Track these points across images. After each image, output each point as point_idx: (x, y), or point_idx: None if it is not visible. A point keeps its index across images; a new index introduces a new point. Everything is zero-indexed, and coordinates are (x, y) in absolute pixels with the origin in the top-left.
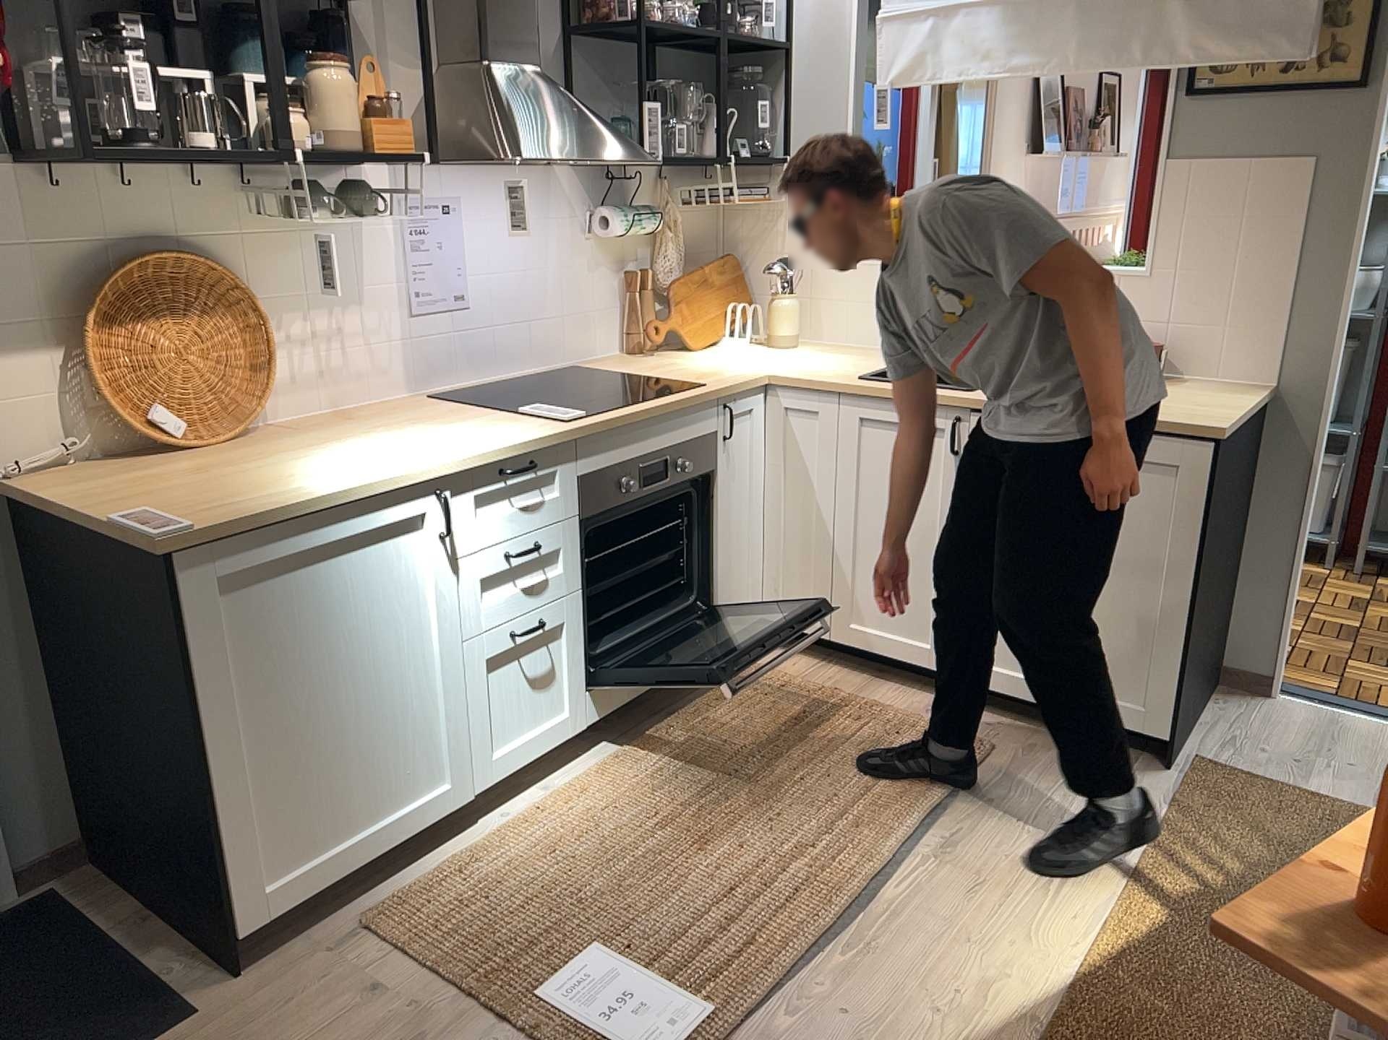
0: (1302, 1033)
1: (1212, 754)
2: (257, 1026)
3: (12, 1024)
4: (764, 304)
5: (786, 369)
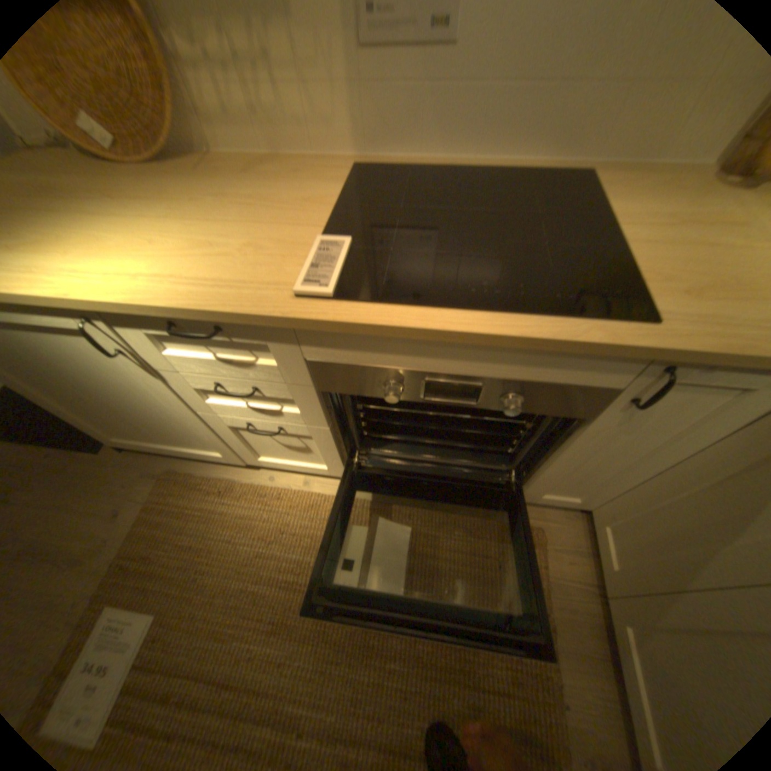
0: None
1: None
2: (87, 481)
3: None
4: None
5: None
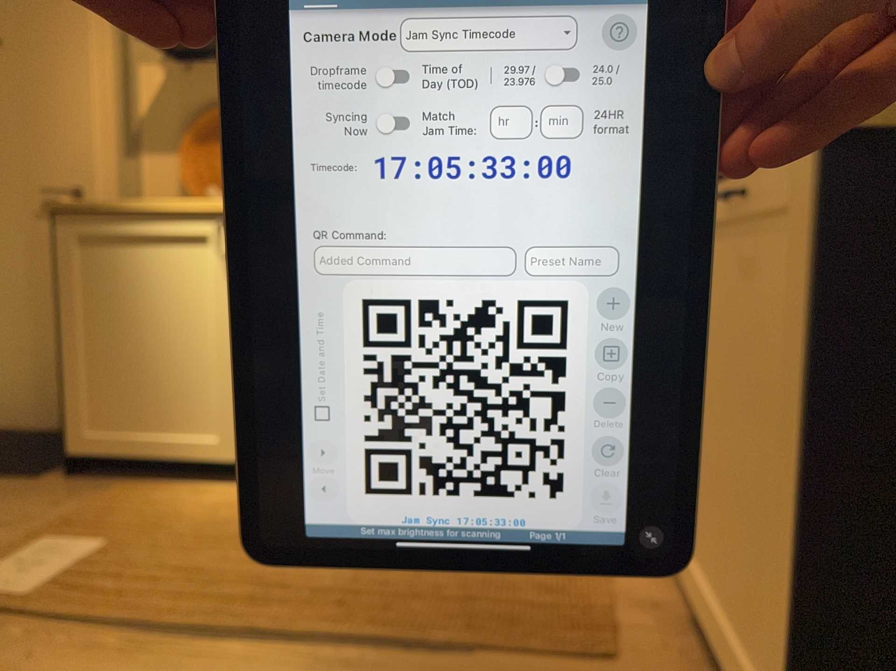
0: None
1: None
2: (19, 493)
3: (22, 455)
4: None
5: None
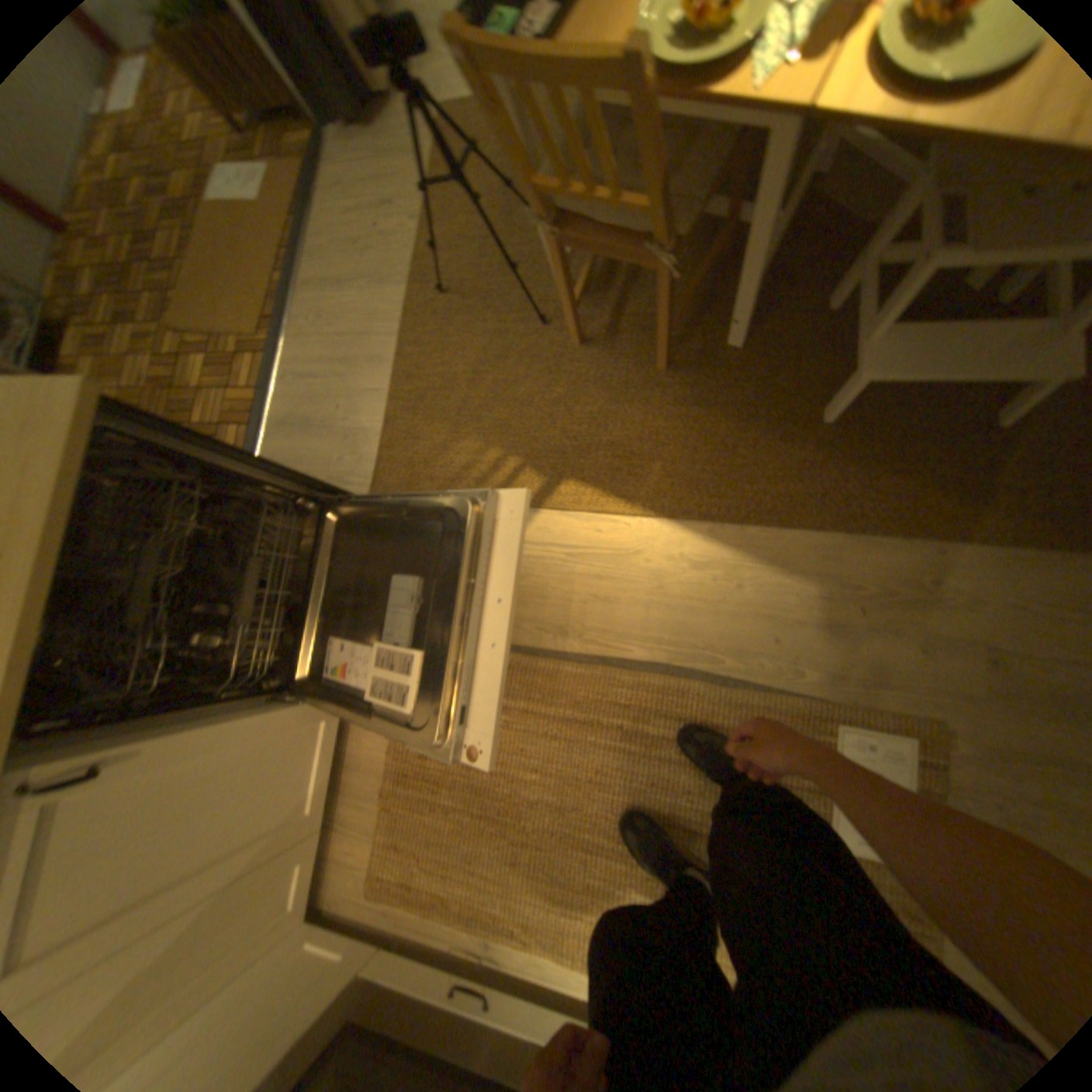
0: (640, 404)
1: (362, 491)
2: None
3: None
4: None
5: None
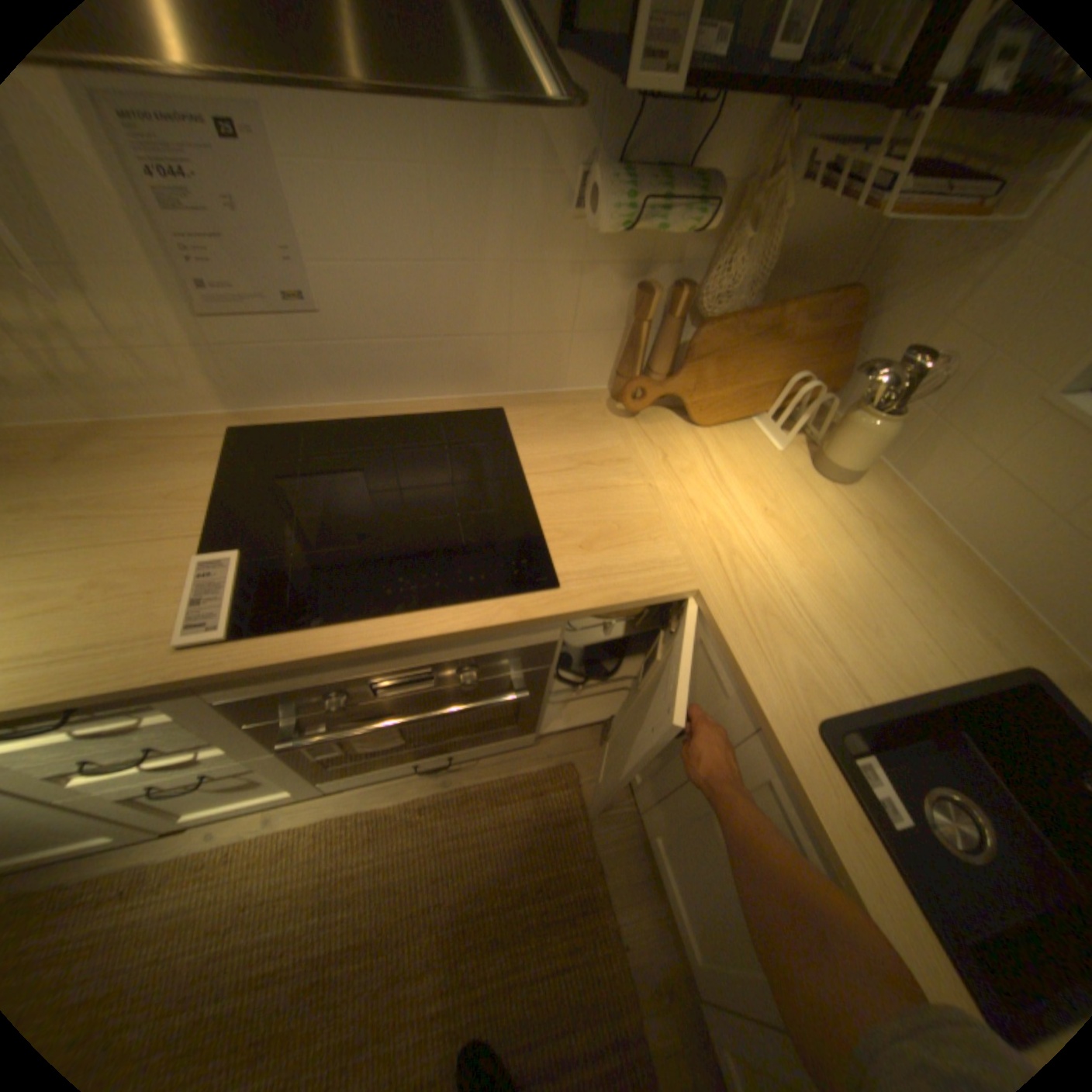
0: None
1: None
2: None
3: None
4: (866, 378)
5: (741, 582)
